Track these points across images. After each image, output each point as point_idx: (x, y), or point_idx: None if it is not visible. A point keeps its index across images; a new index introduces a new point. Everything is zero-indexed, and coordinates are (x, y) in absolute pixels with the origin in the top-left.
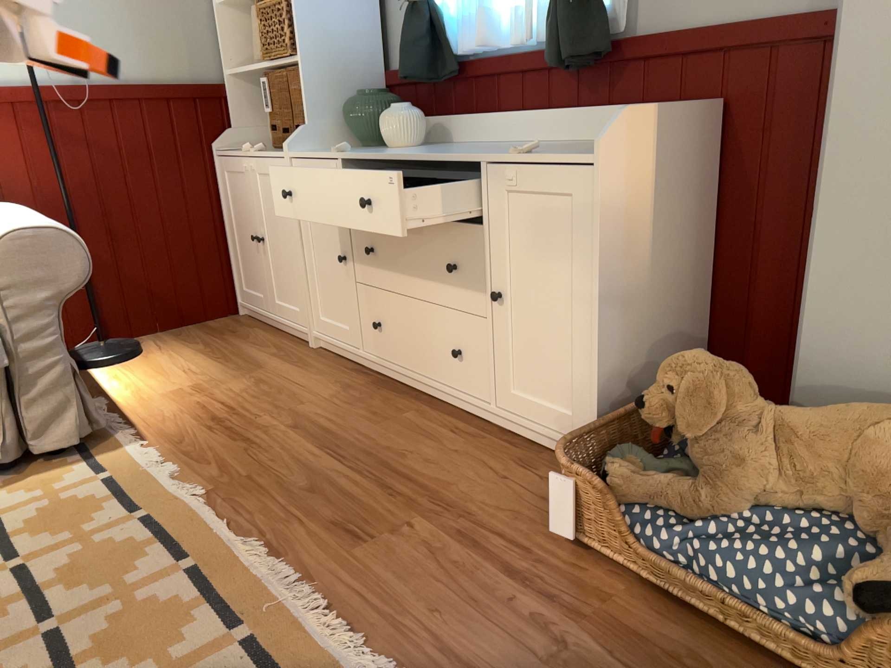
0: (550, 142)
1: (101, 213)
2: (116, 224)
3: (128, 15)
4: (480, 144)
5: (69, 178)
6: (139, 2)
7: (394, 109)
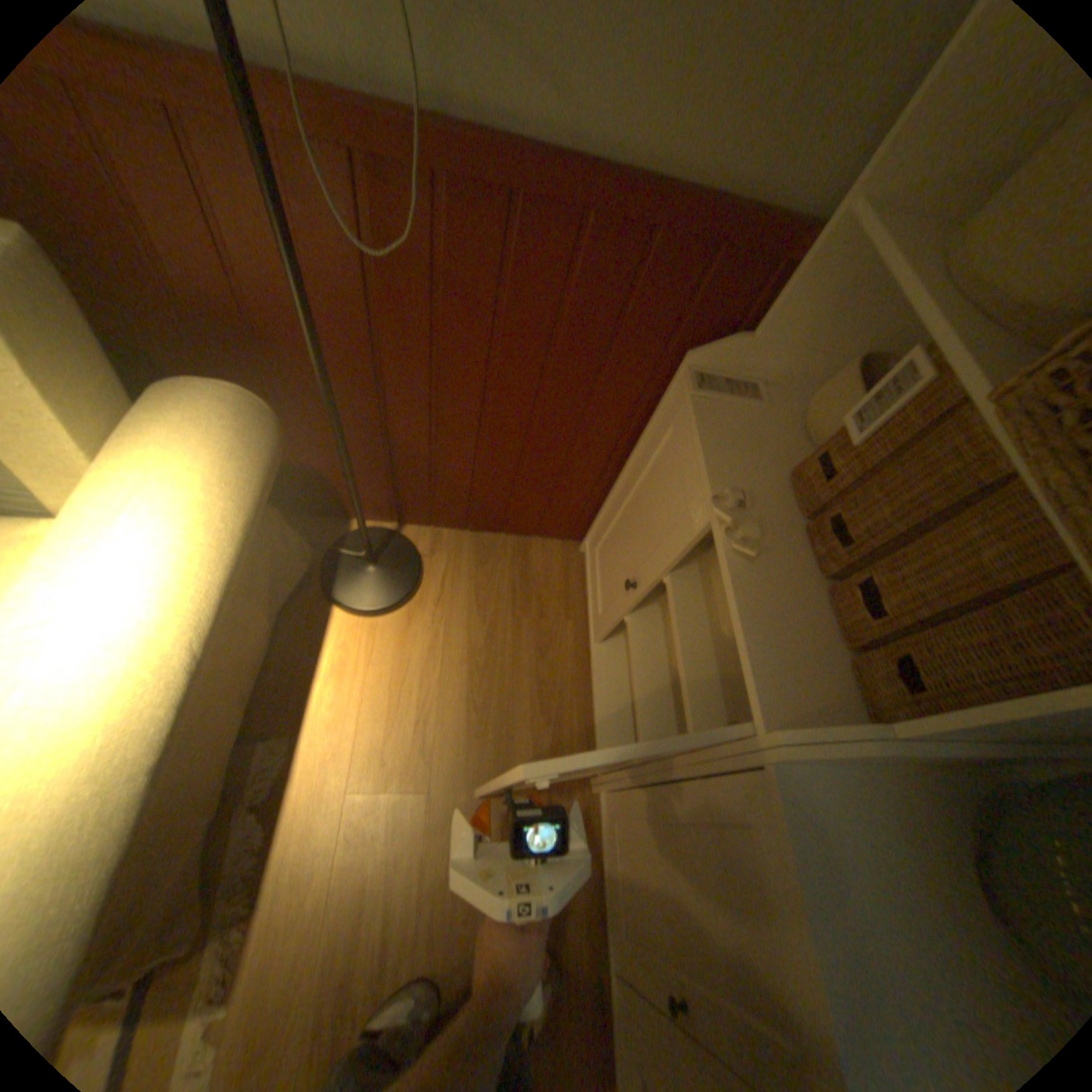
0: None
1: (425, 394)
2: (447, 415)
3: None
4: None
5: (377, 324)
6: None
7: None
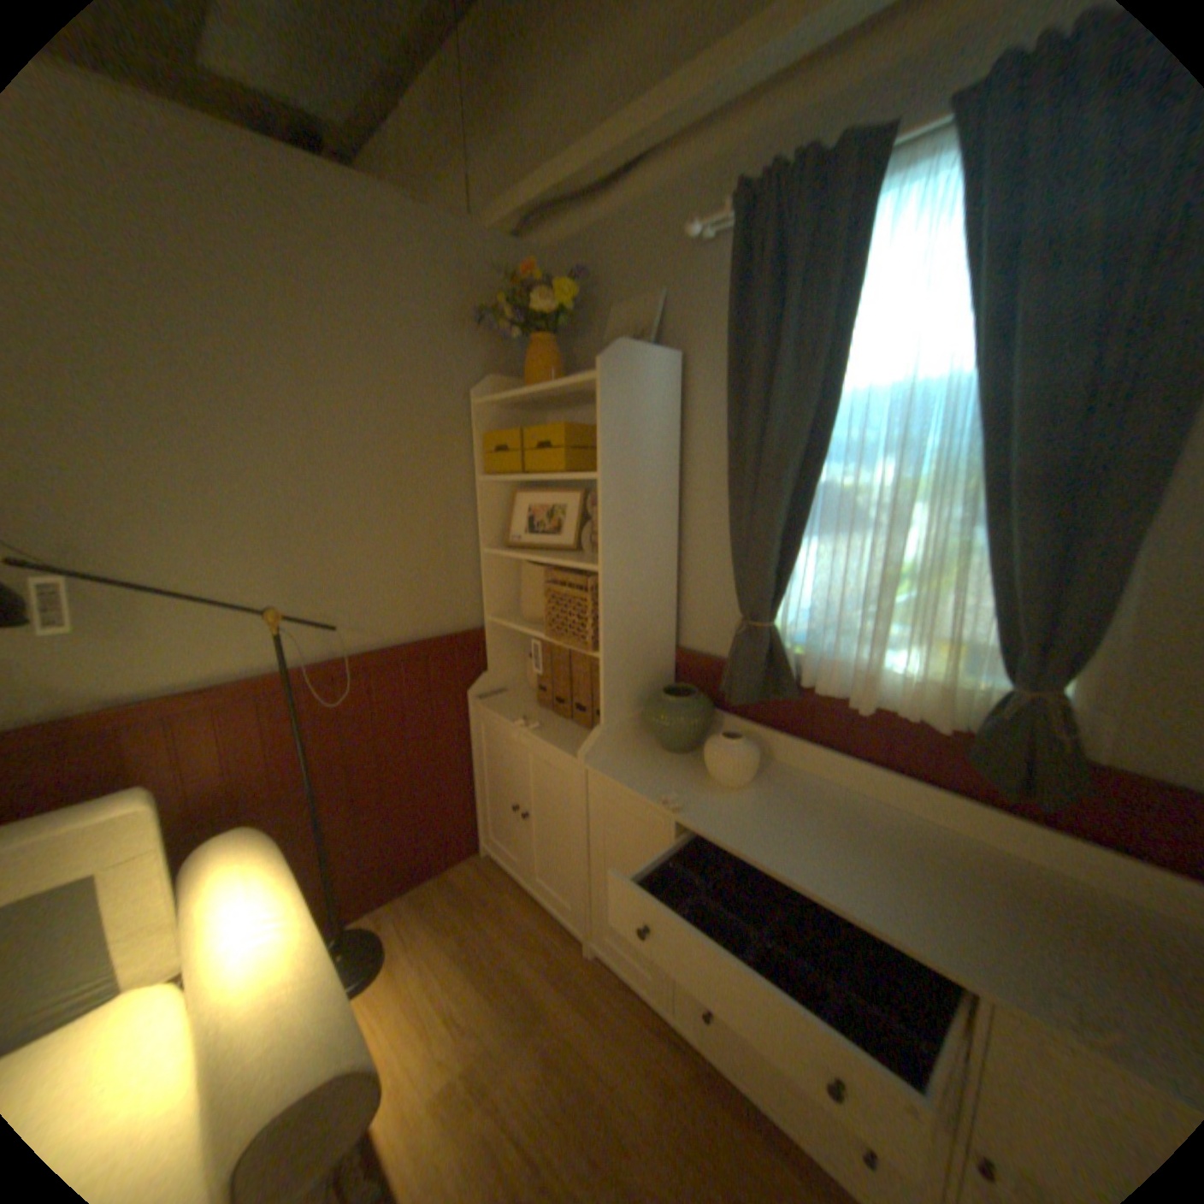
0: (953, 830)
1: (343, 788)
2: (360, 795)
3: (392, 569)
4: (840, 798)
5: (311, 758)
6: (405, 554)
7: (733, 745)
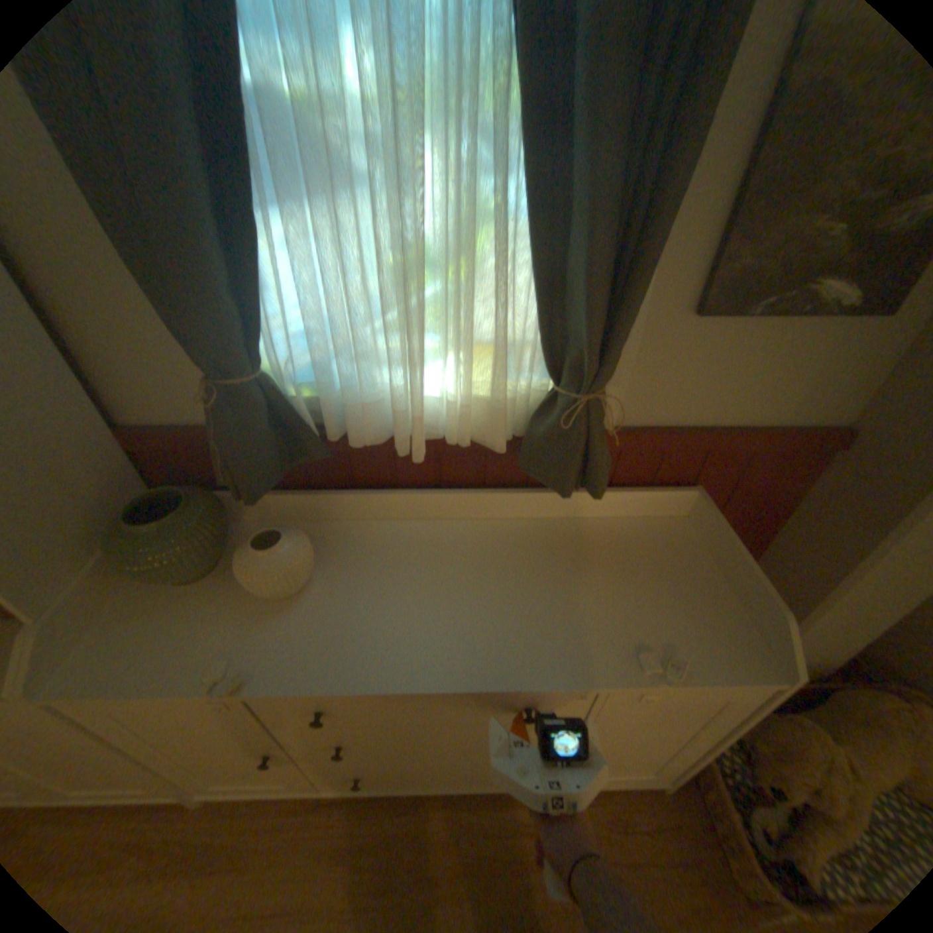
0: (502, 517)
1: None
2: None
3: None
4: (406, 535)
5: None
6: None
7: (273, 554)
